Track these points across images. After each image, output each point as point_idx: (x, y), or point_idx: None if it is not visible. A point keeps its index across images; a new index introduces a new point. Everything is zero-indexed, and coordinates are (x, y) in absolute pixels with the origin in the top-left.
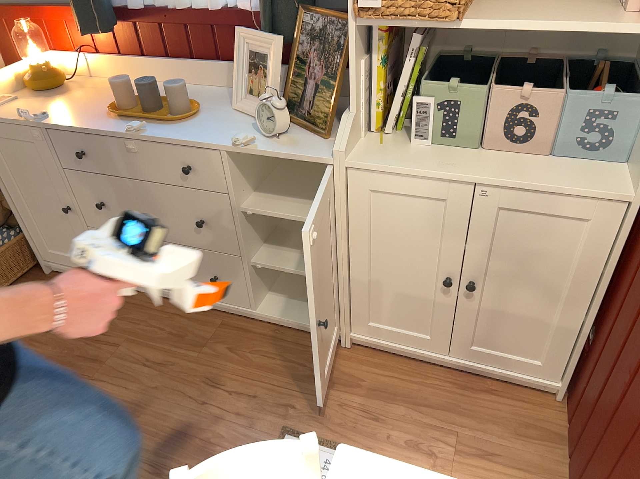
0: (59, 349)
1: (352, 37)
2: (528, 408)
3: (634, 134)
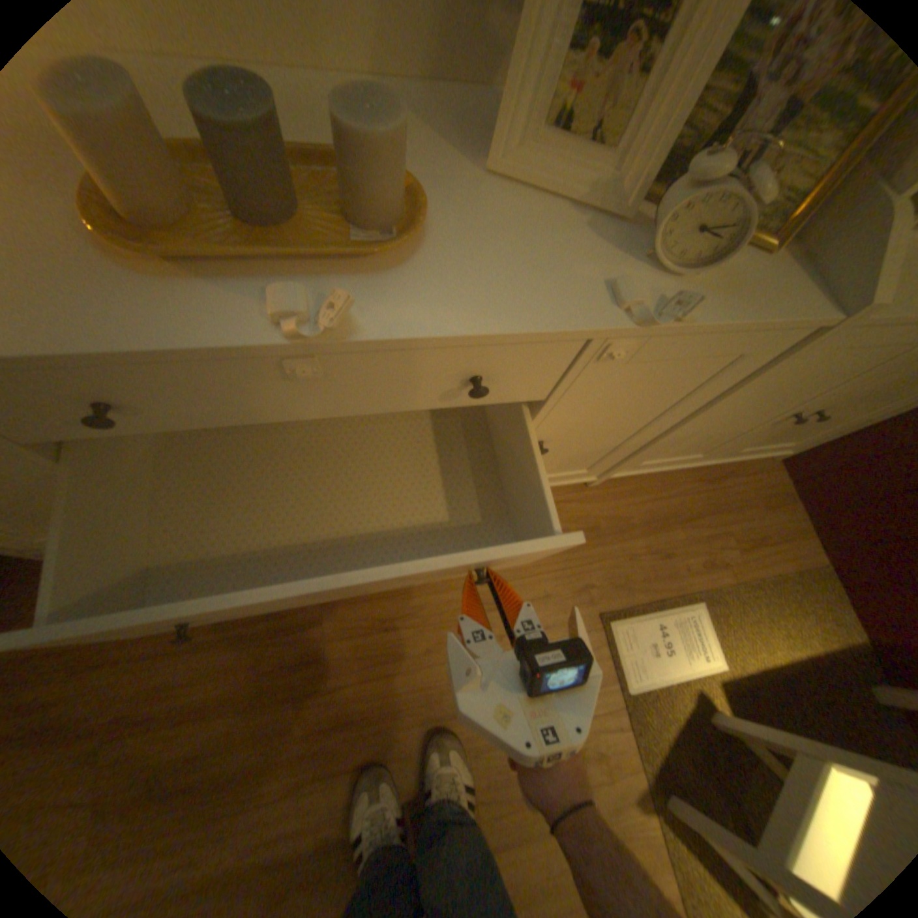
0: (218, 688)
1: None
2: (764, 482)
3: None
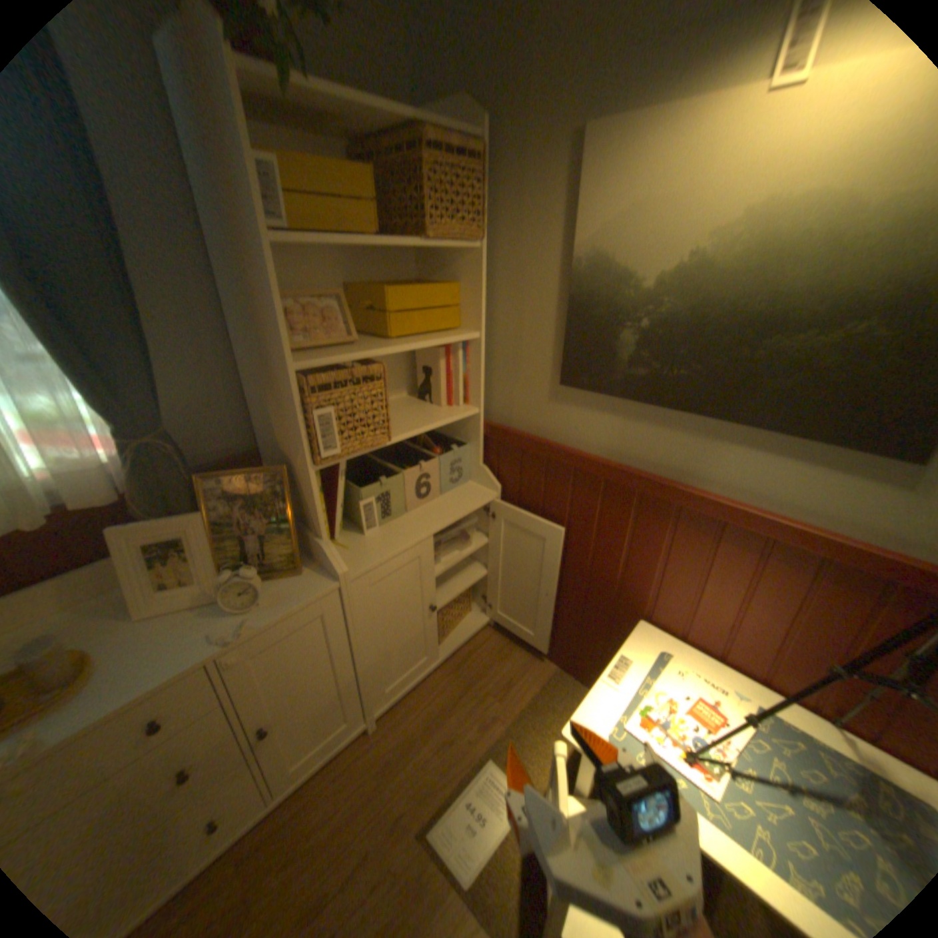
0: None
1: (309, 480)
2: (492, 644)
3: (472, 463)
